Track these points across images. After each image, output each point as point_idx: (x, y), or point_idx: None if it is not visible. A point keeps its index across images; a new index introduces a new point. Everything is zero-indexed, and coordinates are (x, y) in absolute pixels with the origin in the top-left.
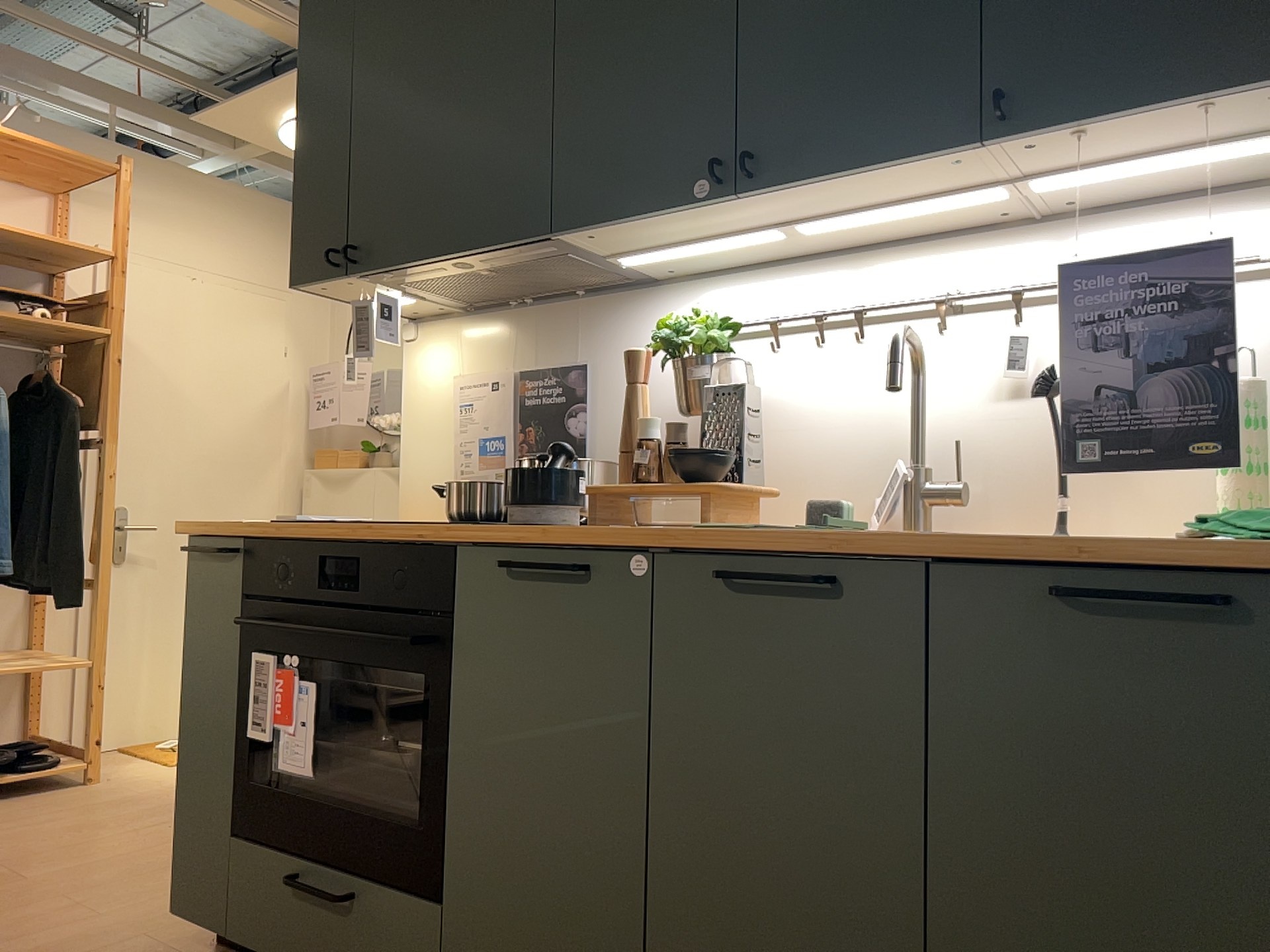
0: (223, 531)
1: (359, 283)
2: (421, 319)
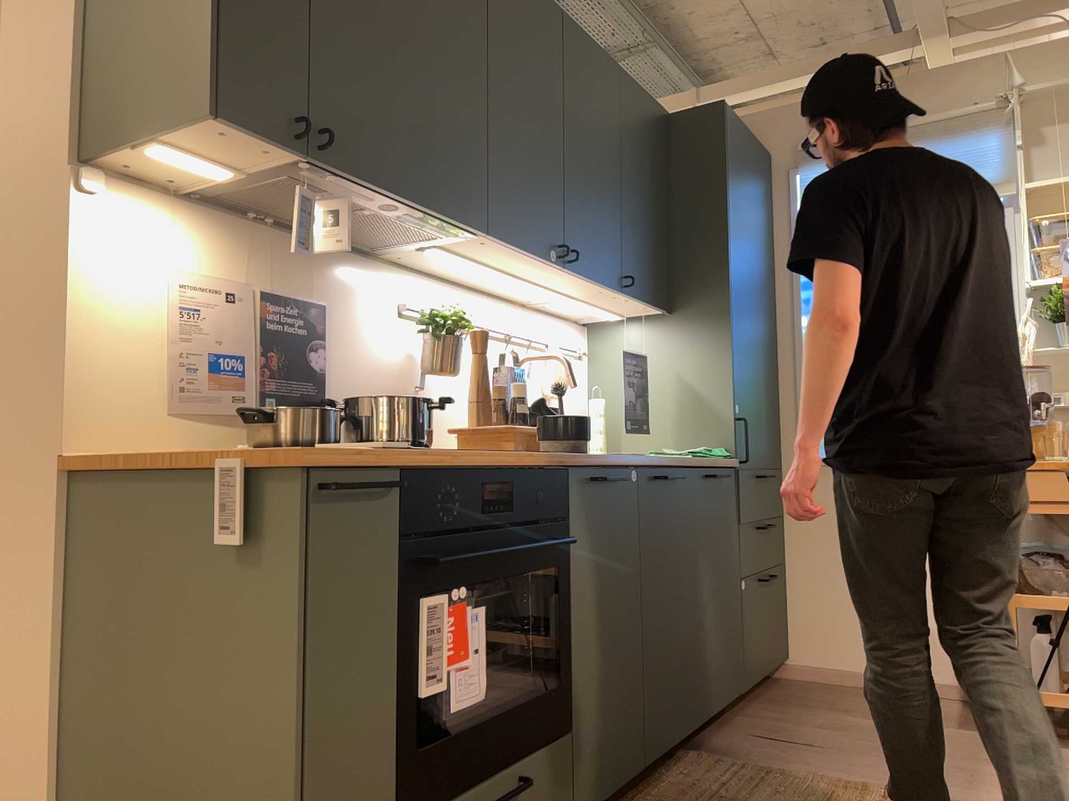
0: (380, 460)
1: (270, 156)
2: (103, 169)
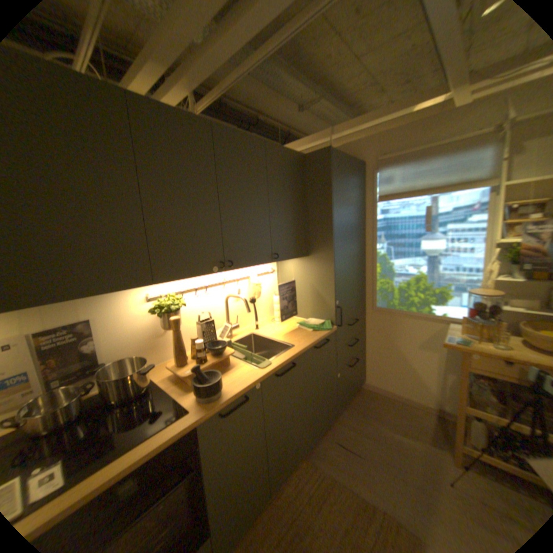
0: None
1: None
2: None
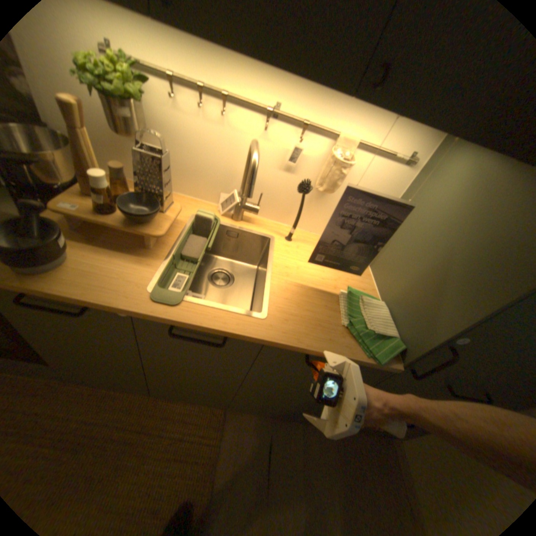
0: None
1: None
2: None
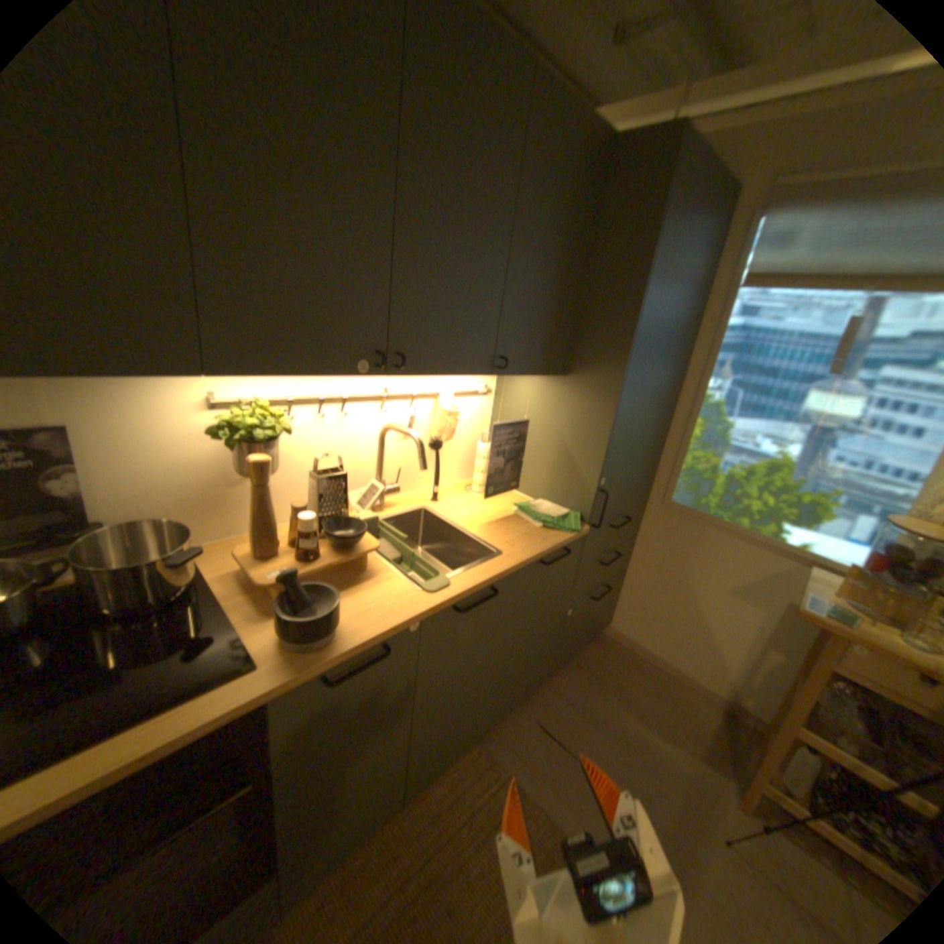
0: None
1: None
2: None
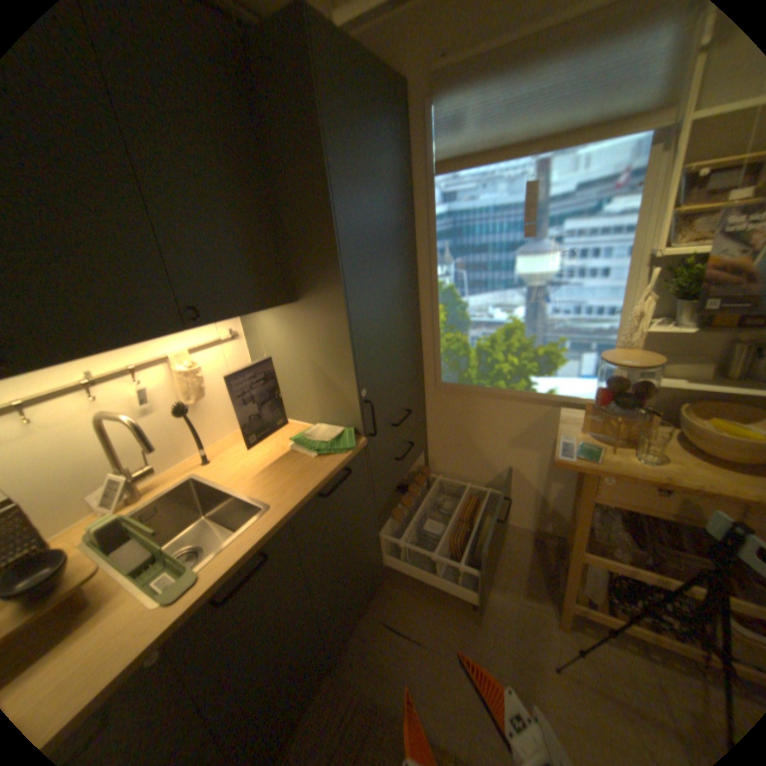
0: None
1: None
2: None
